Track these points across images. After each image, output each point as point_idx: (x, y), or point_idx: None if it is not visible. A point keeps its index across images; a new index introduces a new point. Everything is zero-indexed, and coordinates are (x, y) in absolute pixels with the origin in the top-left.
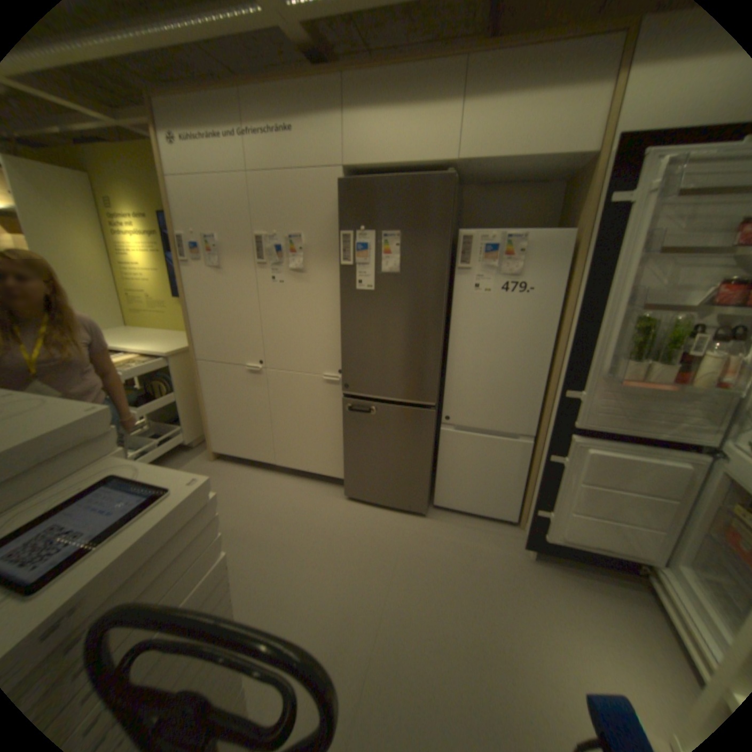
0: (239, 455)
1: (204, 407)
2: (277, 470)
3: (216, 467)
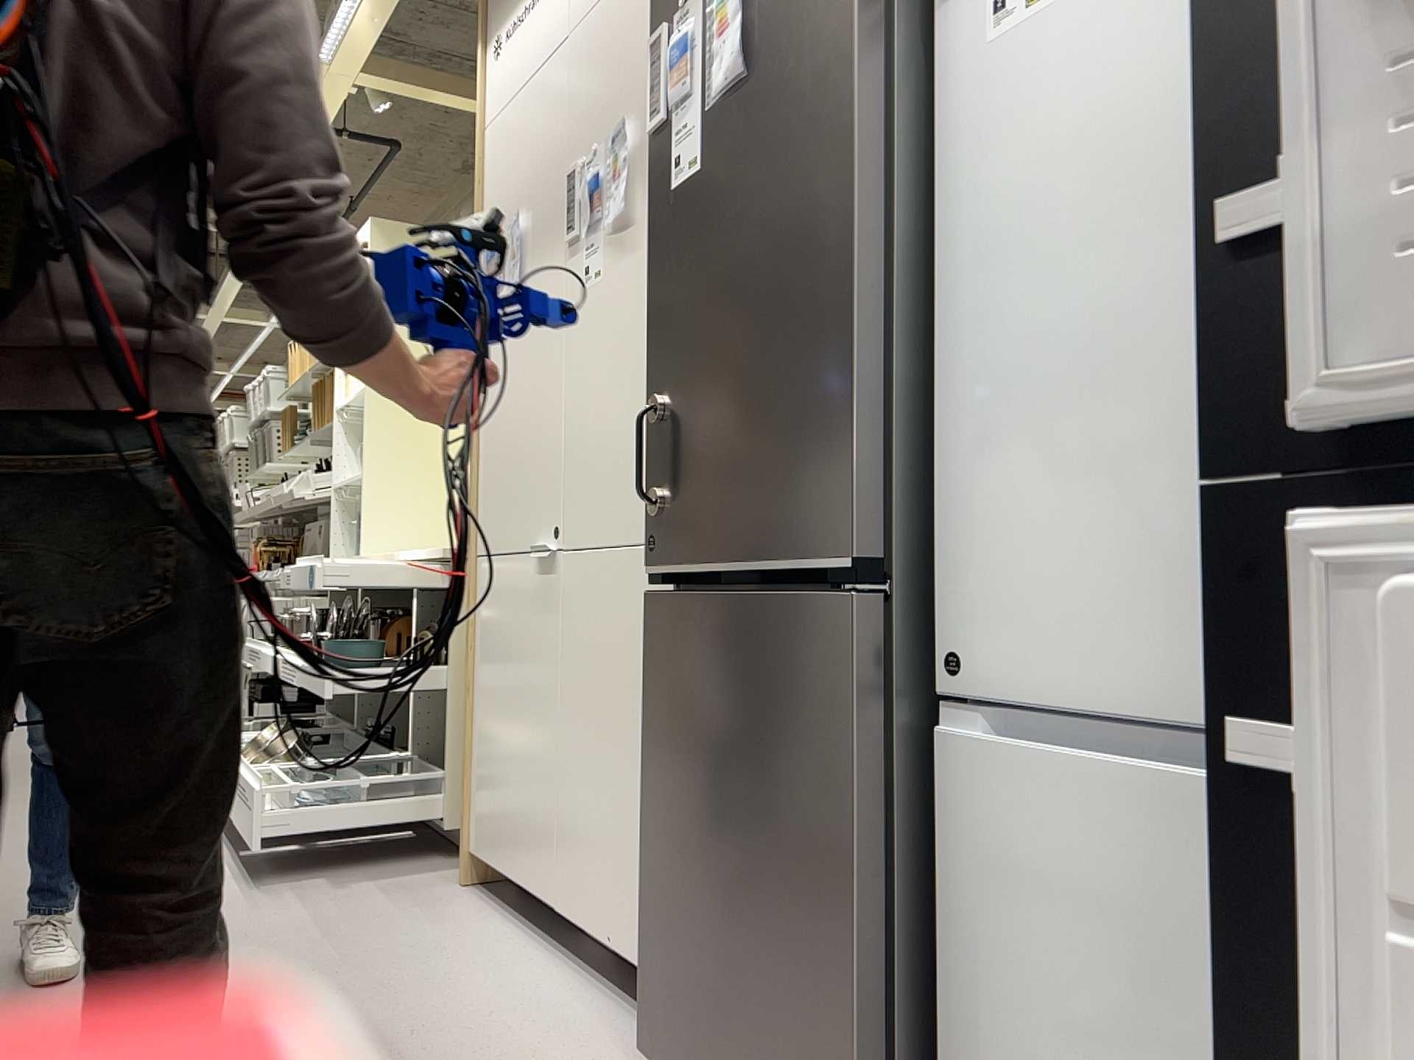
0: (503, 867)
1: (470, 699)
2: (570, 947)
3: (455, 897)
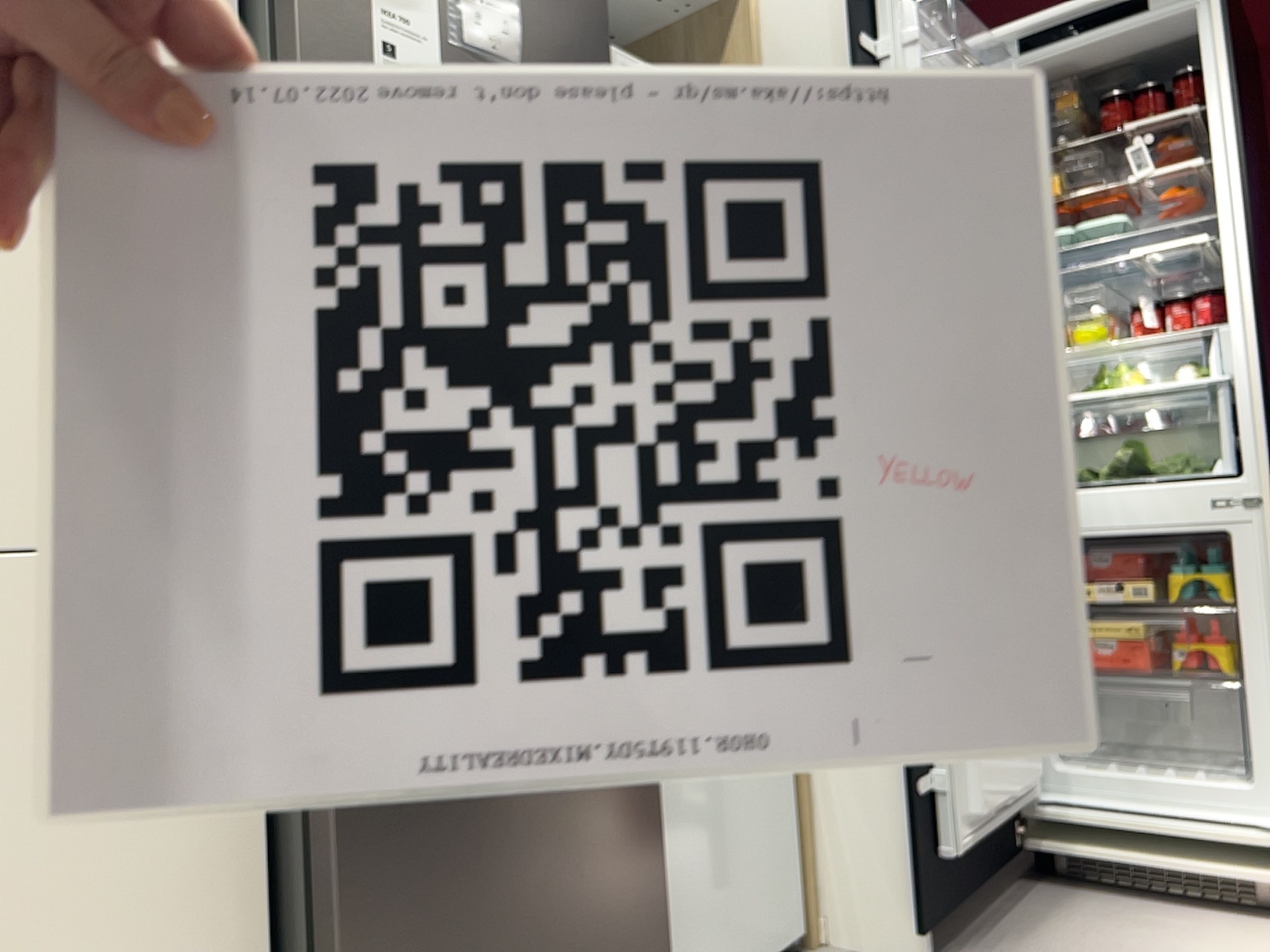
0: None
1: None
2: None
3: None
